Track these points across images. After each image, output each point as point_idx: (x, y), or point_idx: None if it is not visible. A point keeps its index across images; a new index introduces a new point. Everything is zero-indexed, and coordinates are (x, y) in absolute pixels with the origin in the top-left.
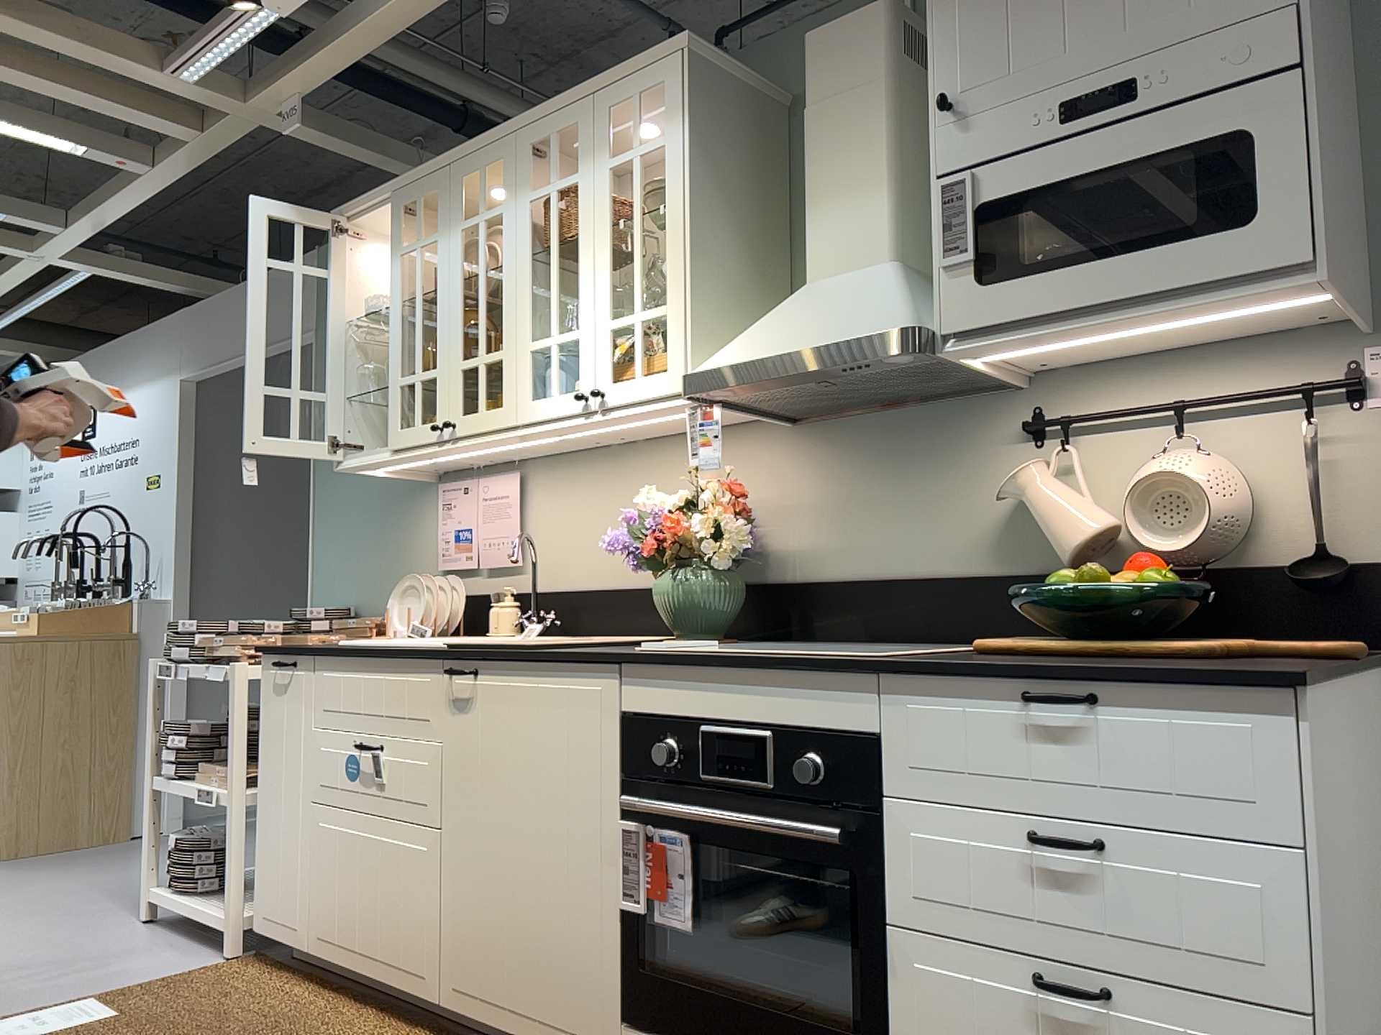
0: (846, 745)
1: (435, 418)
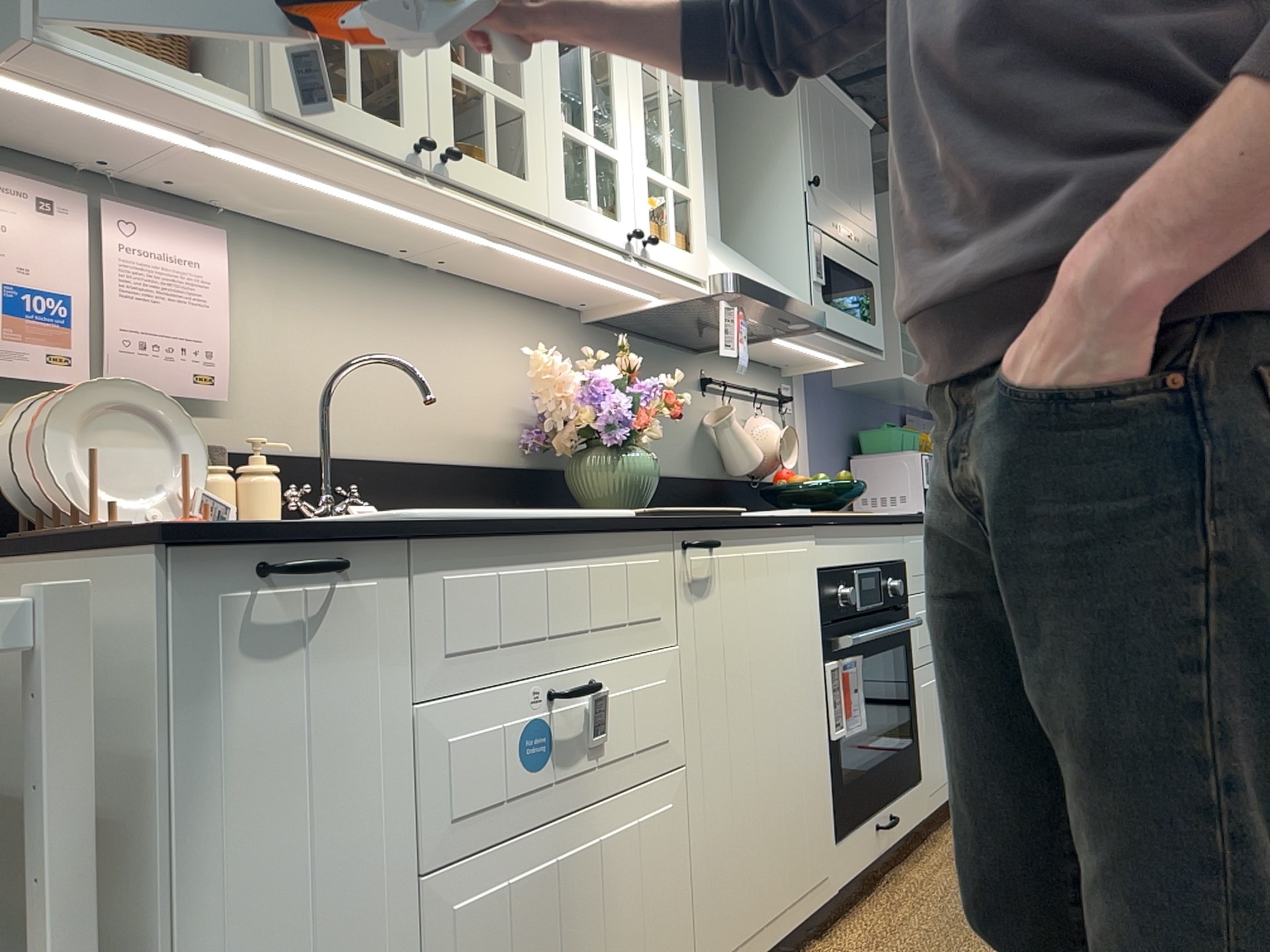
0: (898, 569)
1: (398, 120)
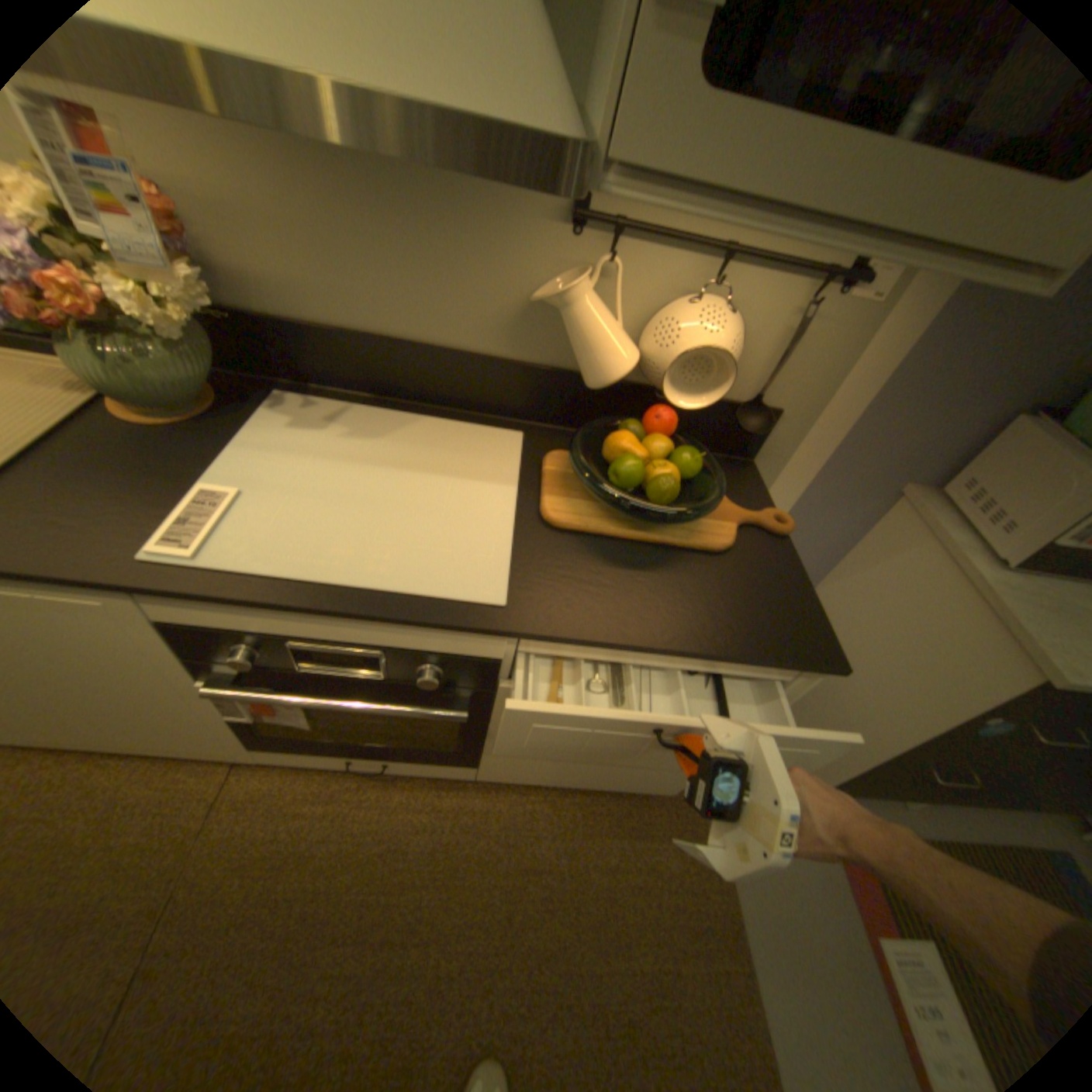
0: (465, 662)
1: None
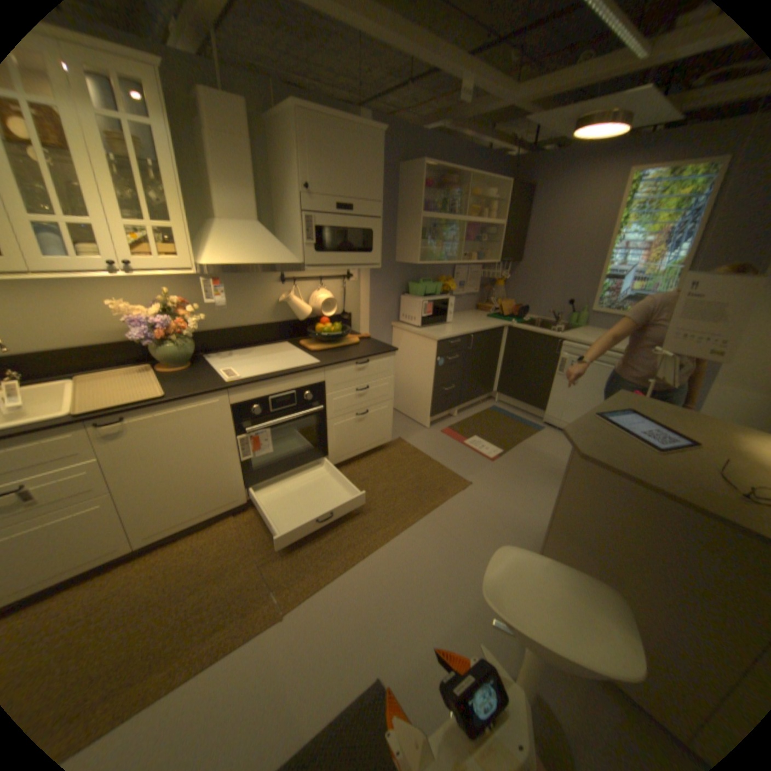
0: (316, 386)
1: None
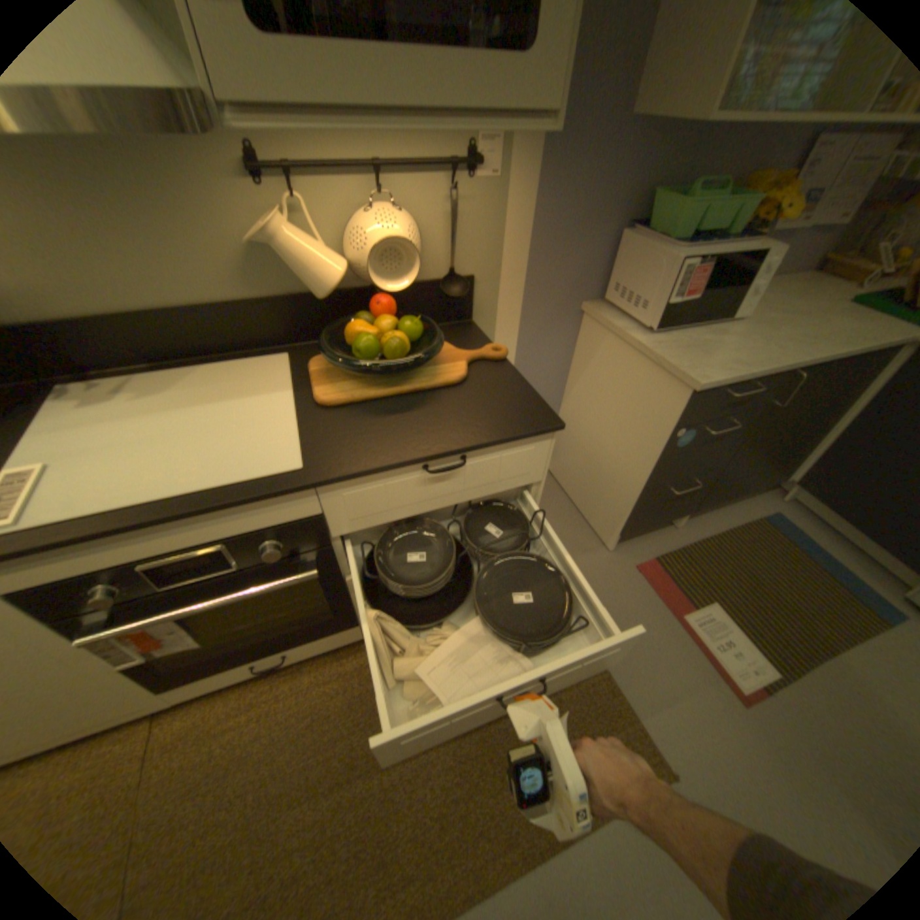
0: (294, 527)
1: None
